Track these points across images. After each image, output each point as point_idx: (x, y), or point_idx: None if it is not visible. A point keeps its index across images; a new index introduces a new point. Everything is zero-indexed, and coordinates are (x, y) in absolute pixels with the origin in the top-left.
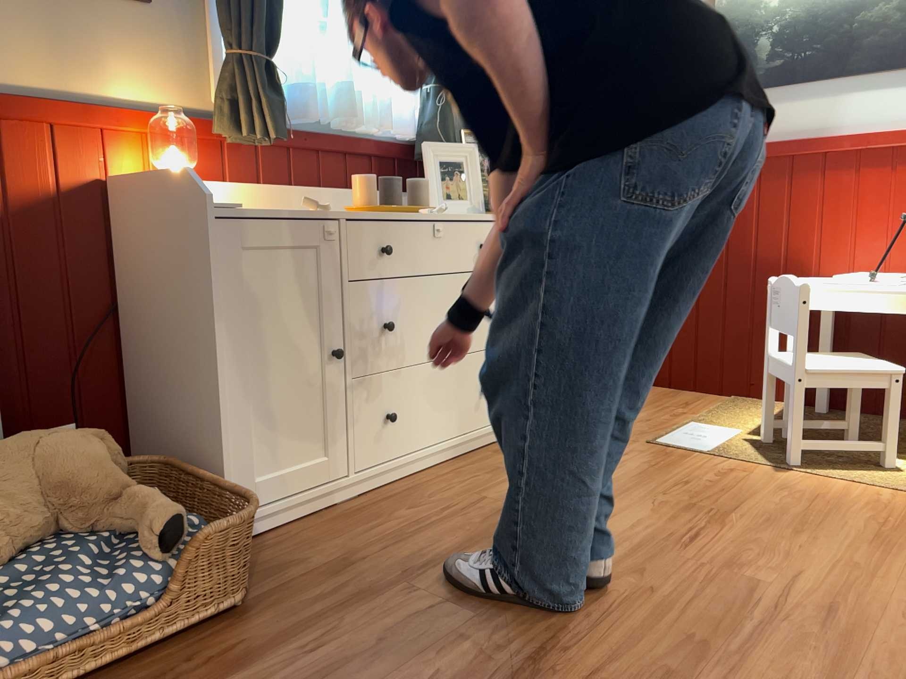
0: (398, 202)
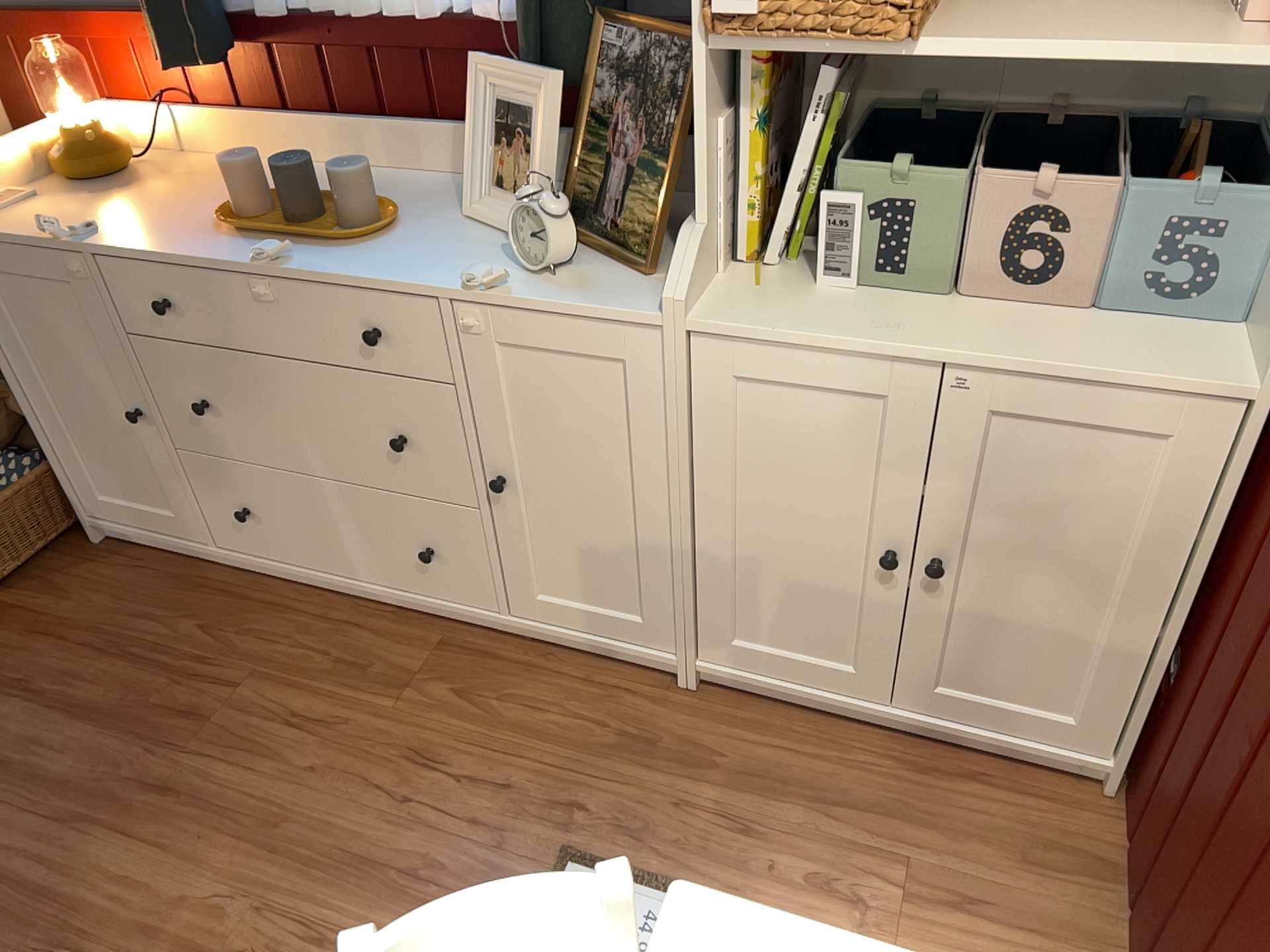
0: (304, 213)
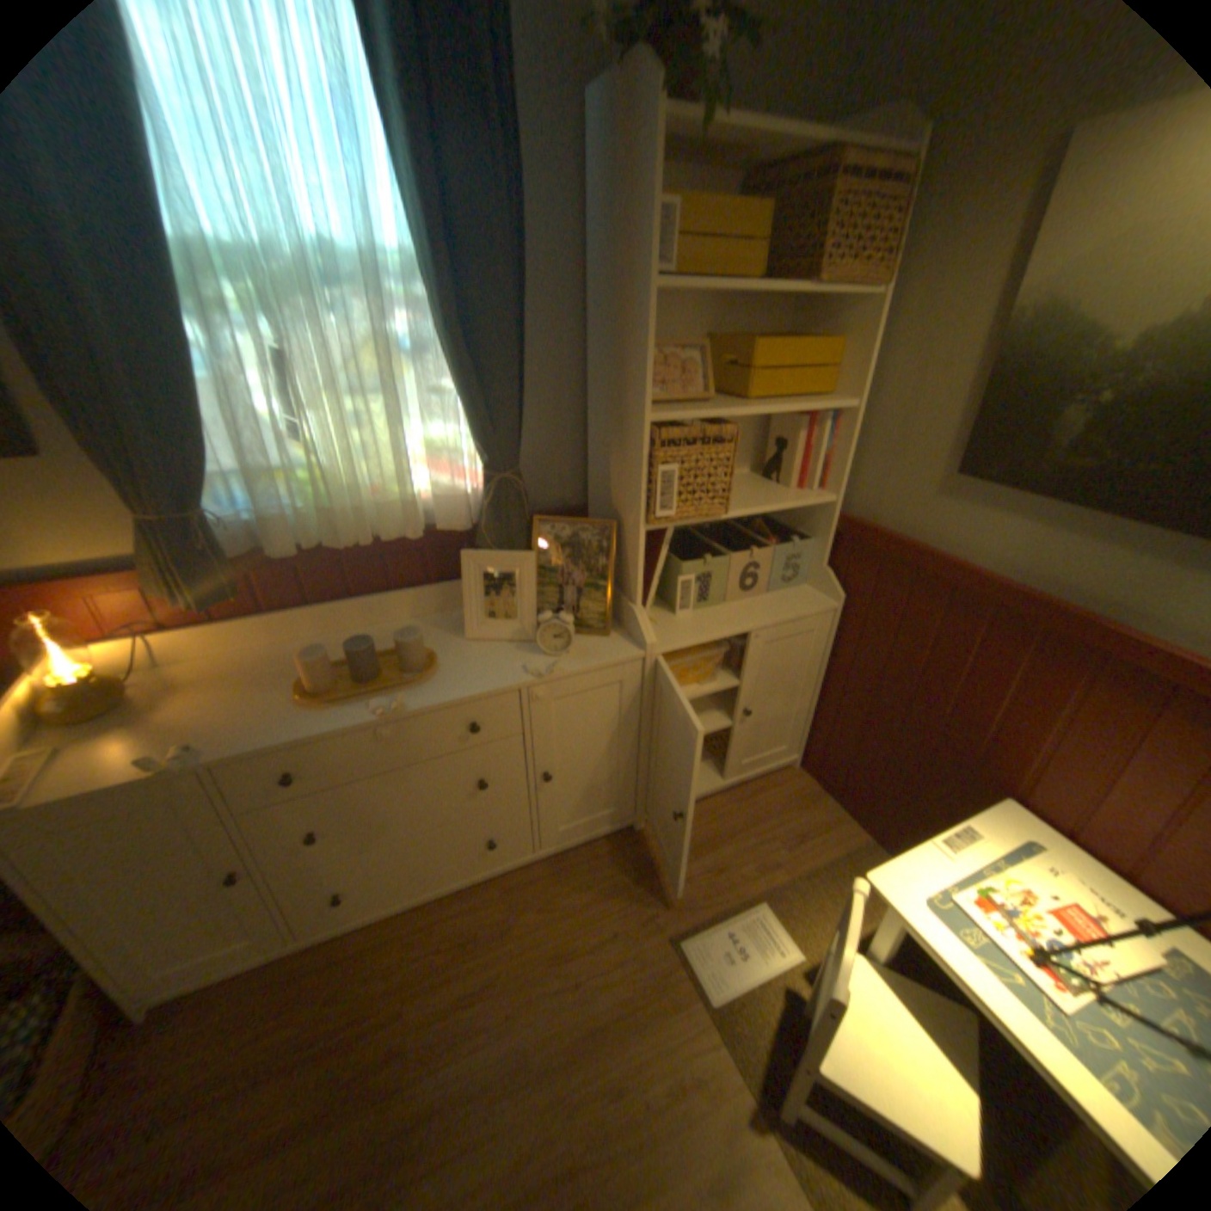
0: (368, 671)
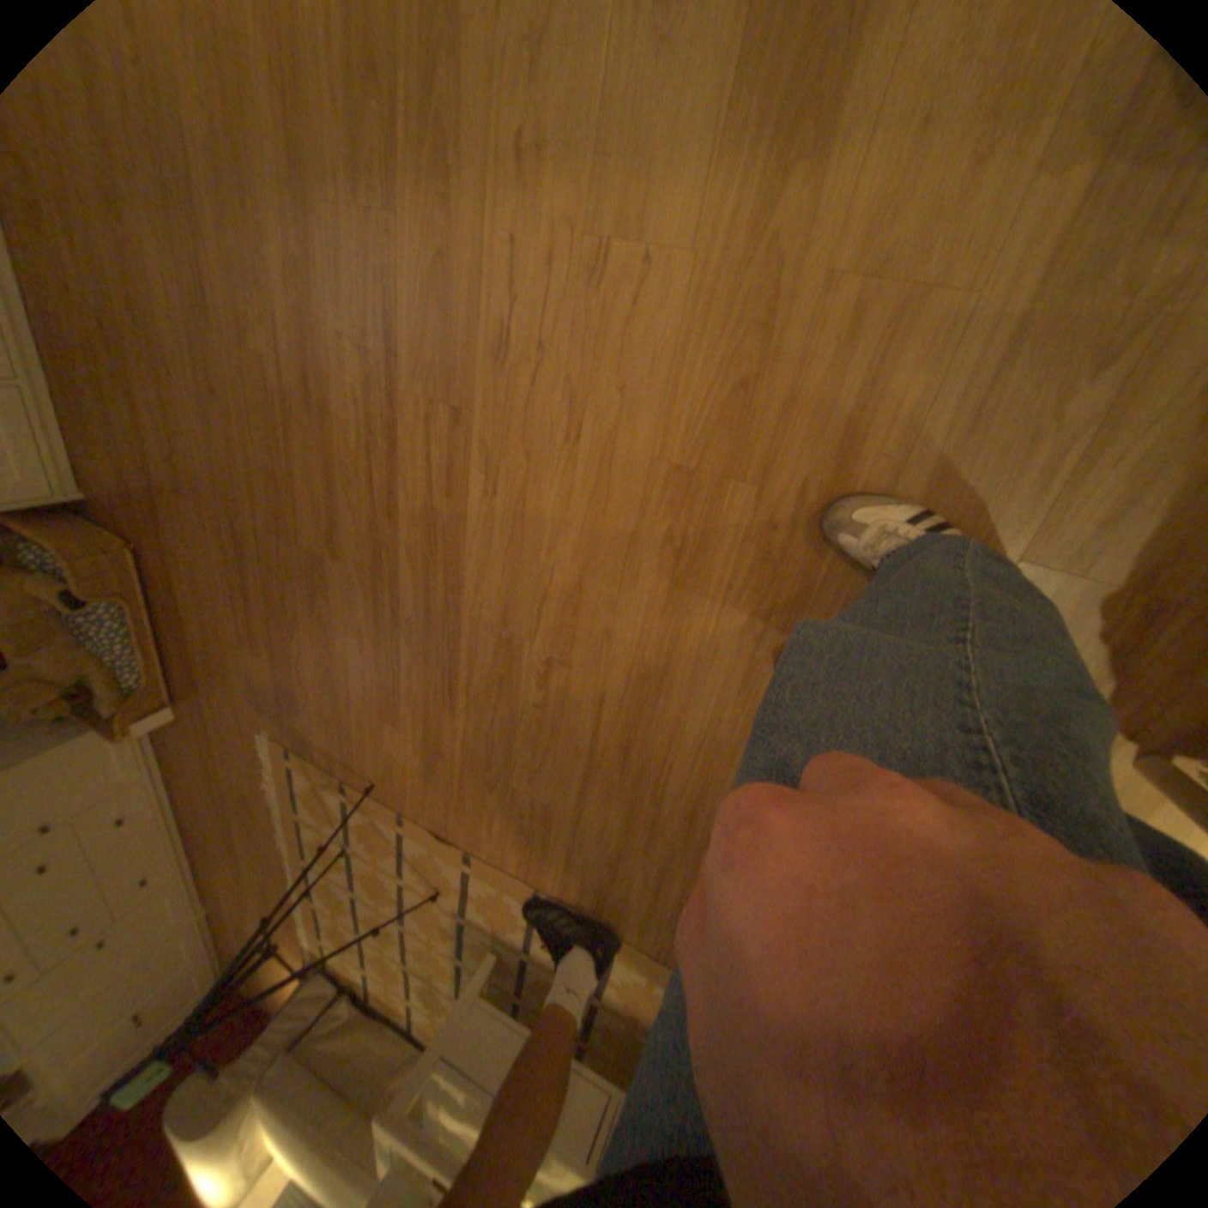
0: None
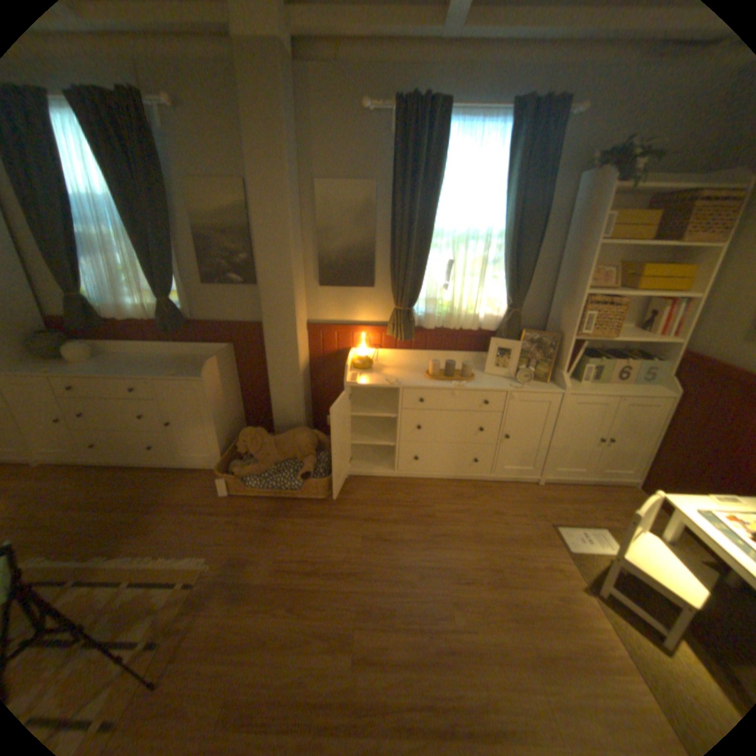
0: (450, 373)
